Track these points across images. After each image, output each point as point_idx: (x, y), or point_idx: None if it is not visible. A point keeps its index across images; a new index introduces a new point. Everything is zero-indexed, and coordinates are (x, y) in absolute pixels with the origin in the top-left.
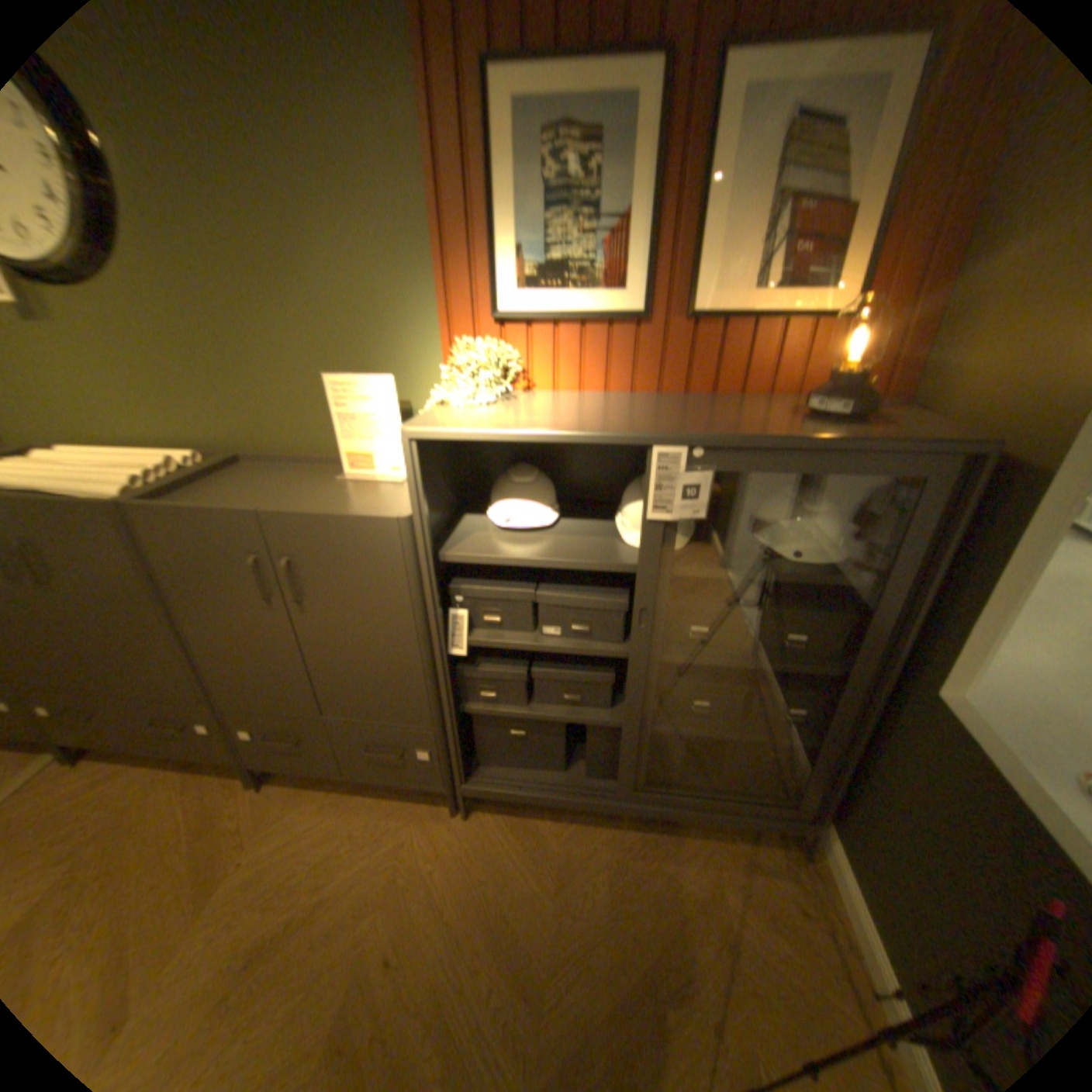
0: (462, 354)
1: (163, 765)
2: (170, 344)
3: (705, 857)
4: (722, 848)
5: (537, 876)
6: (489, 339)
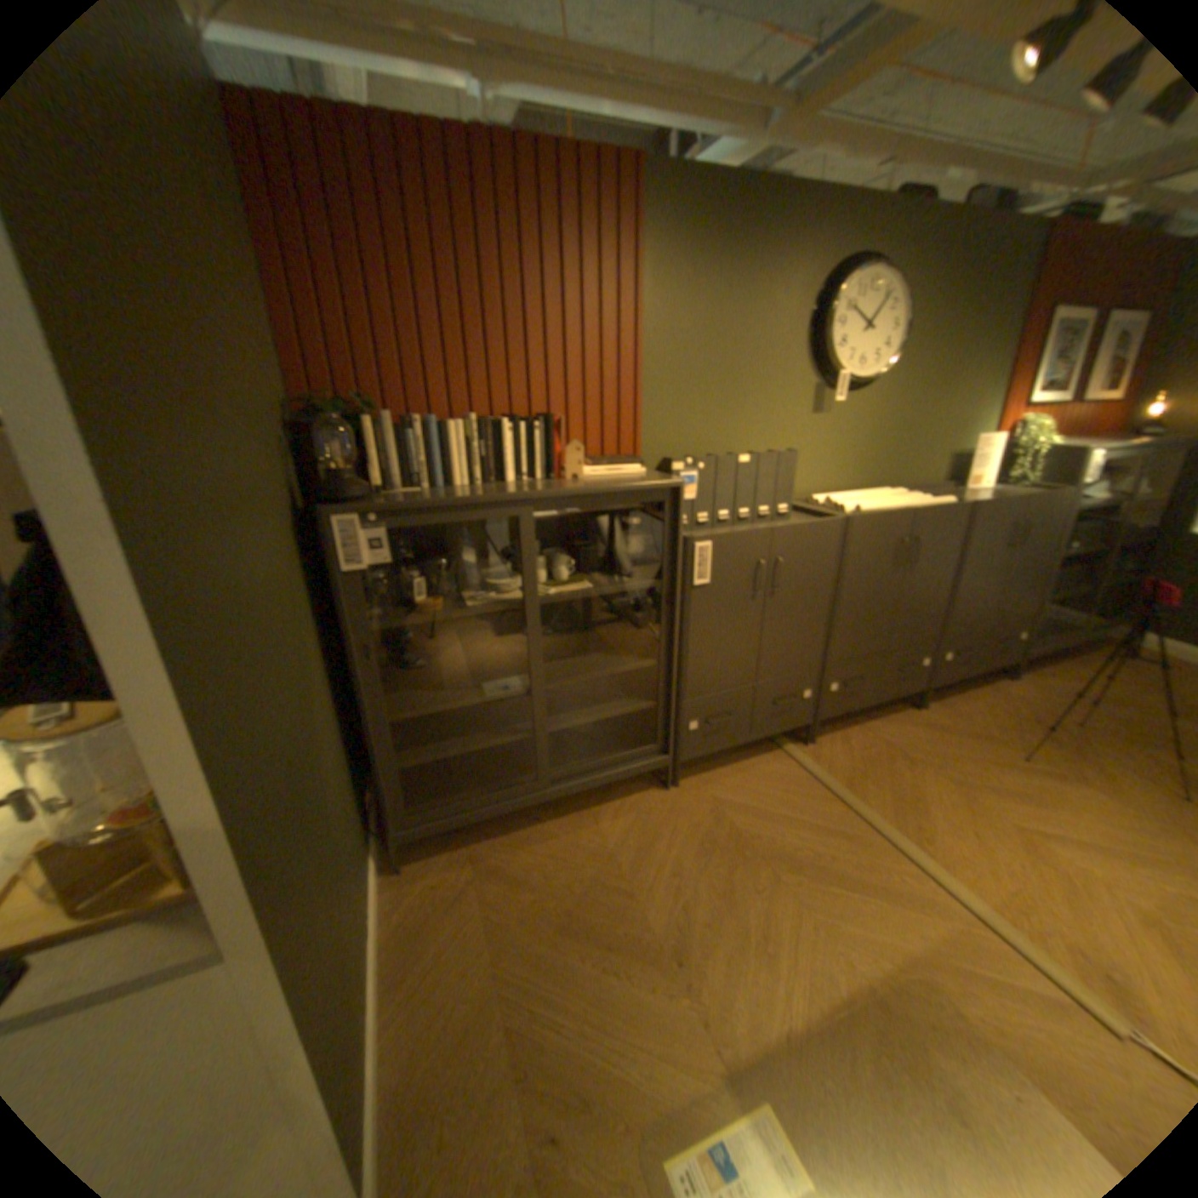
0: (1037, 420)
1: (857, 723)
2: (886, 425)
3: (1105, 657)
4: (1103, 653)
5: (1077, 683)
6: (1038, 414)
